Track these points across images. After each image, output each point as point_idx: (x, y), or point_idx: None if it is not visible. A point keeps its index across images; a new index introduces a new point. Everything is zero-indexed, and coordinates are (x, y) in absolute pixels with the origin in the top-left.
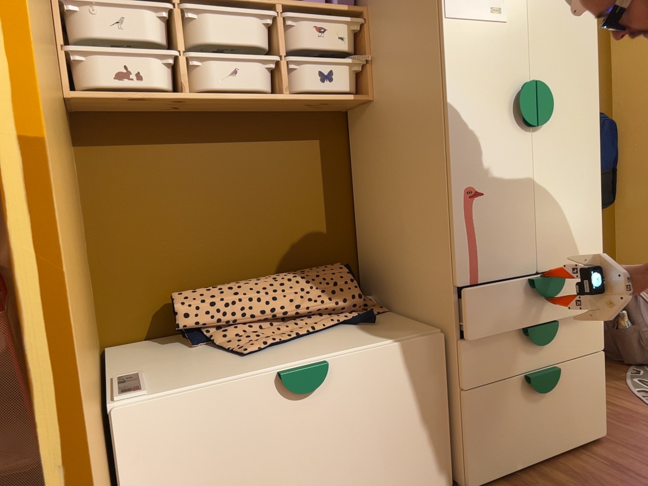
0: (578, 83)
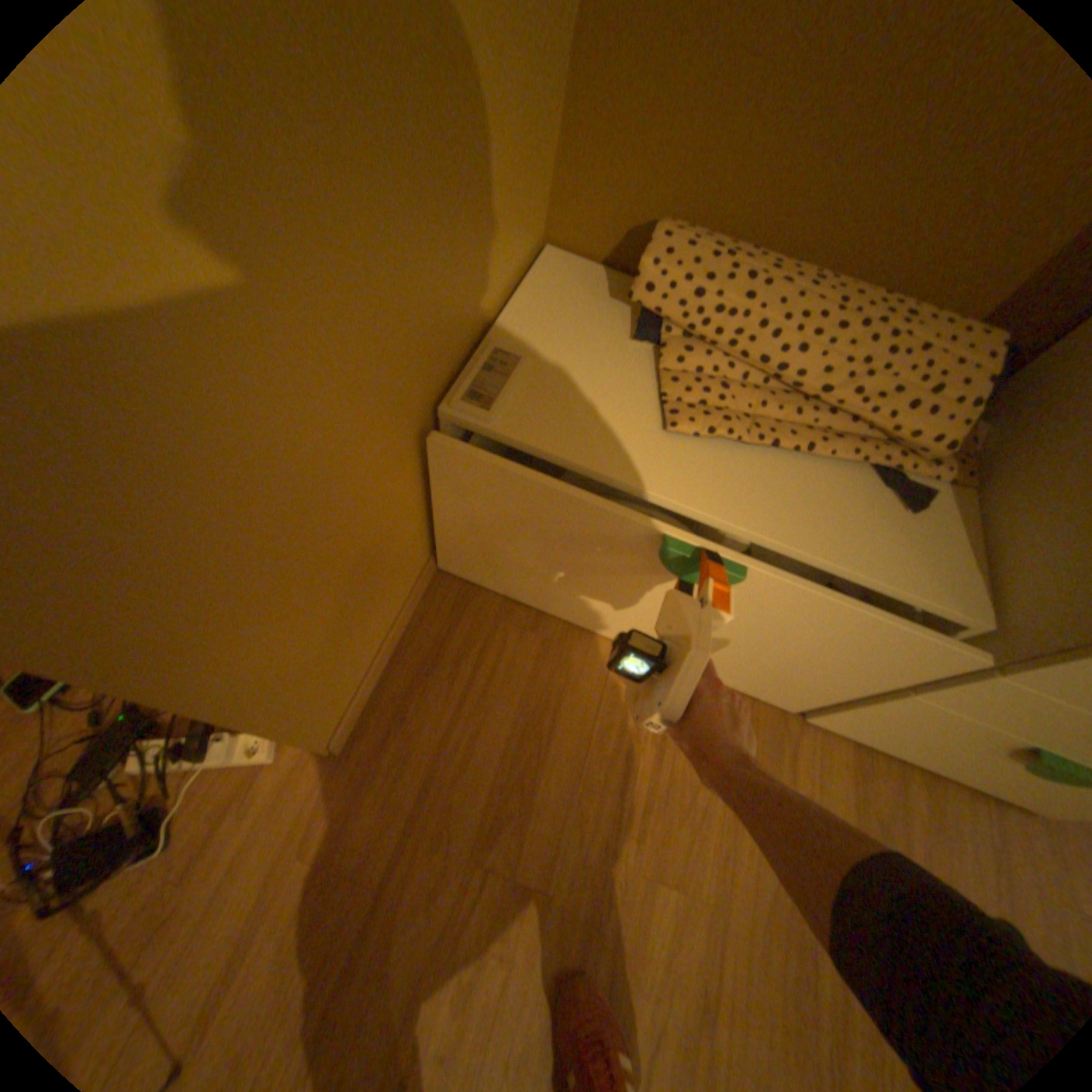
0: None
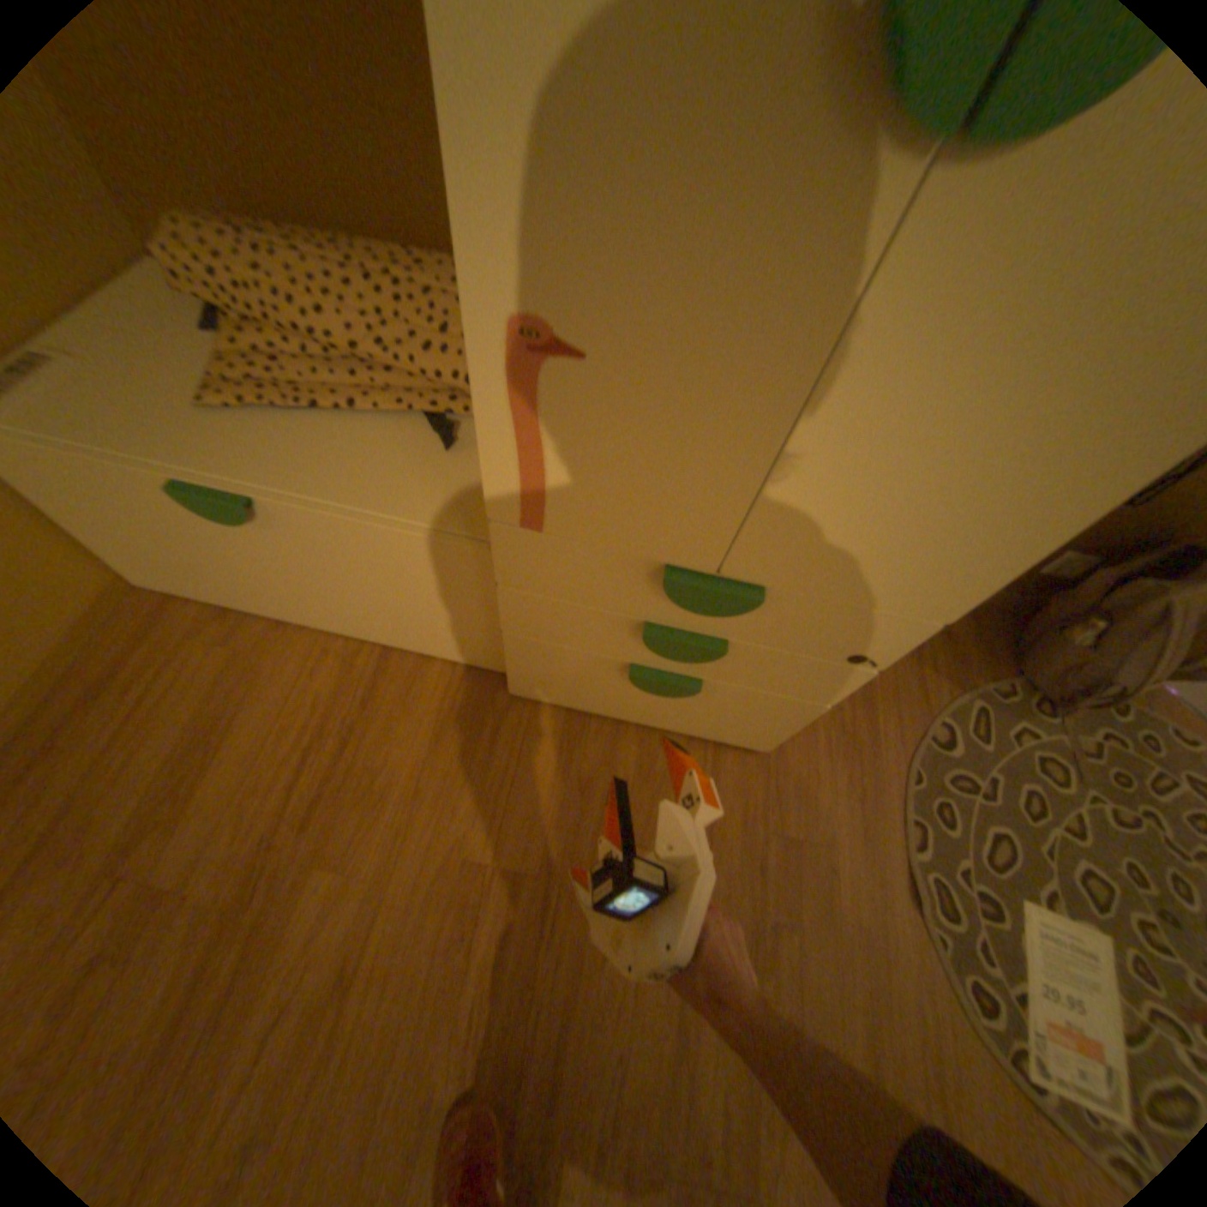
0: None
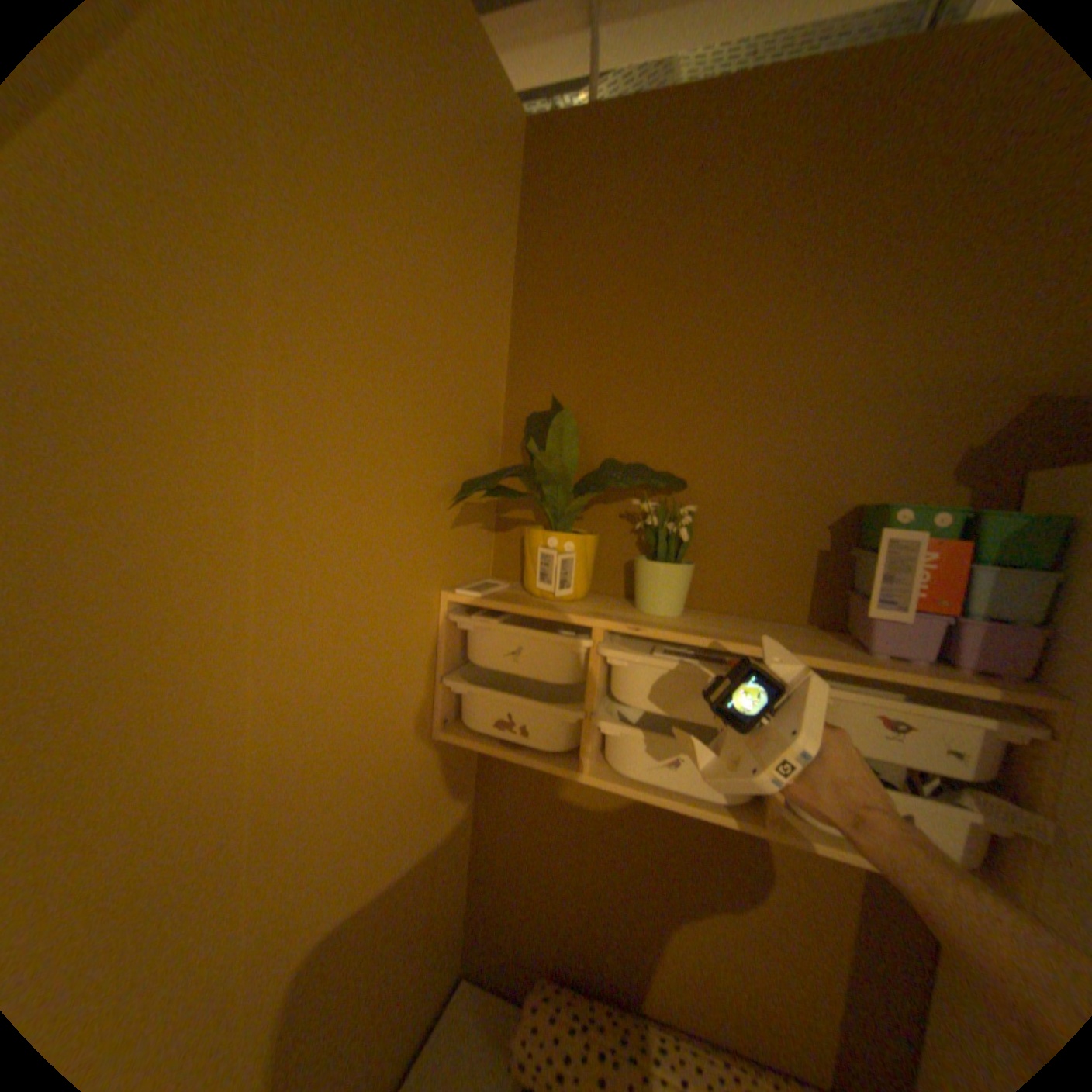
0: None
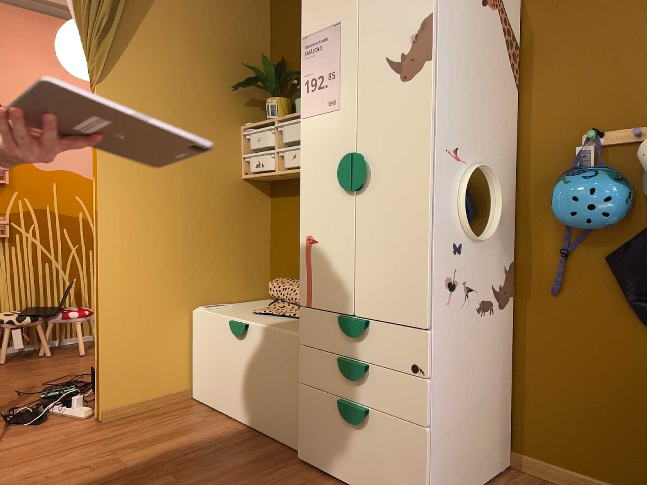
0: (406, 145)
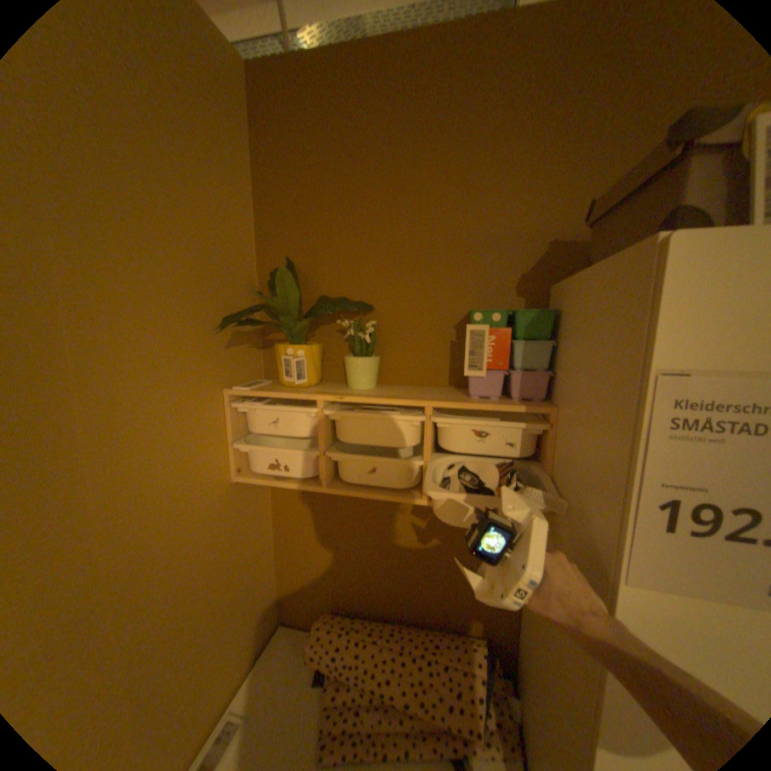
0: None
